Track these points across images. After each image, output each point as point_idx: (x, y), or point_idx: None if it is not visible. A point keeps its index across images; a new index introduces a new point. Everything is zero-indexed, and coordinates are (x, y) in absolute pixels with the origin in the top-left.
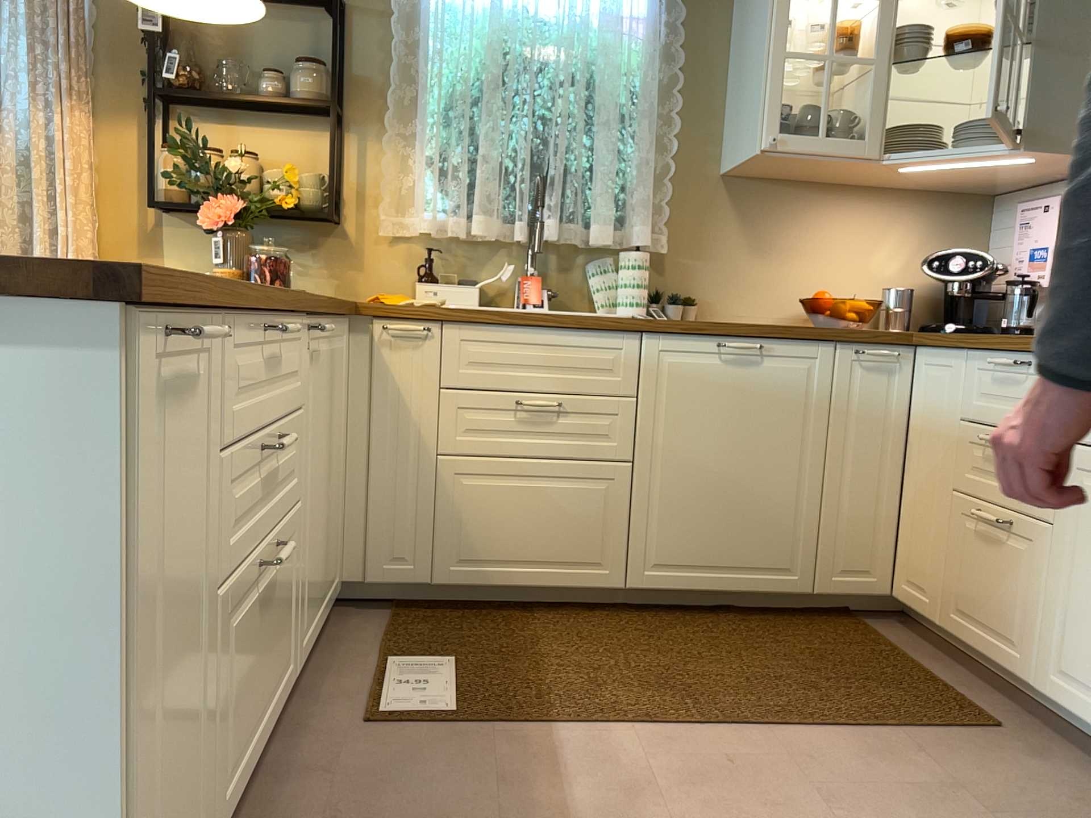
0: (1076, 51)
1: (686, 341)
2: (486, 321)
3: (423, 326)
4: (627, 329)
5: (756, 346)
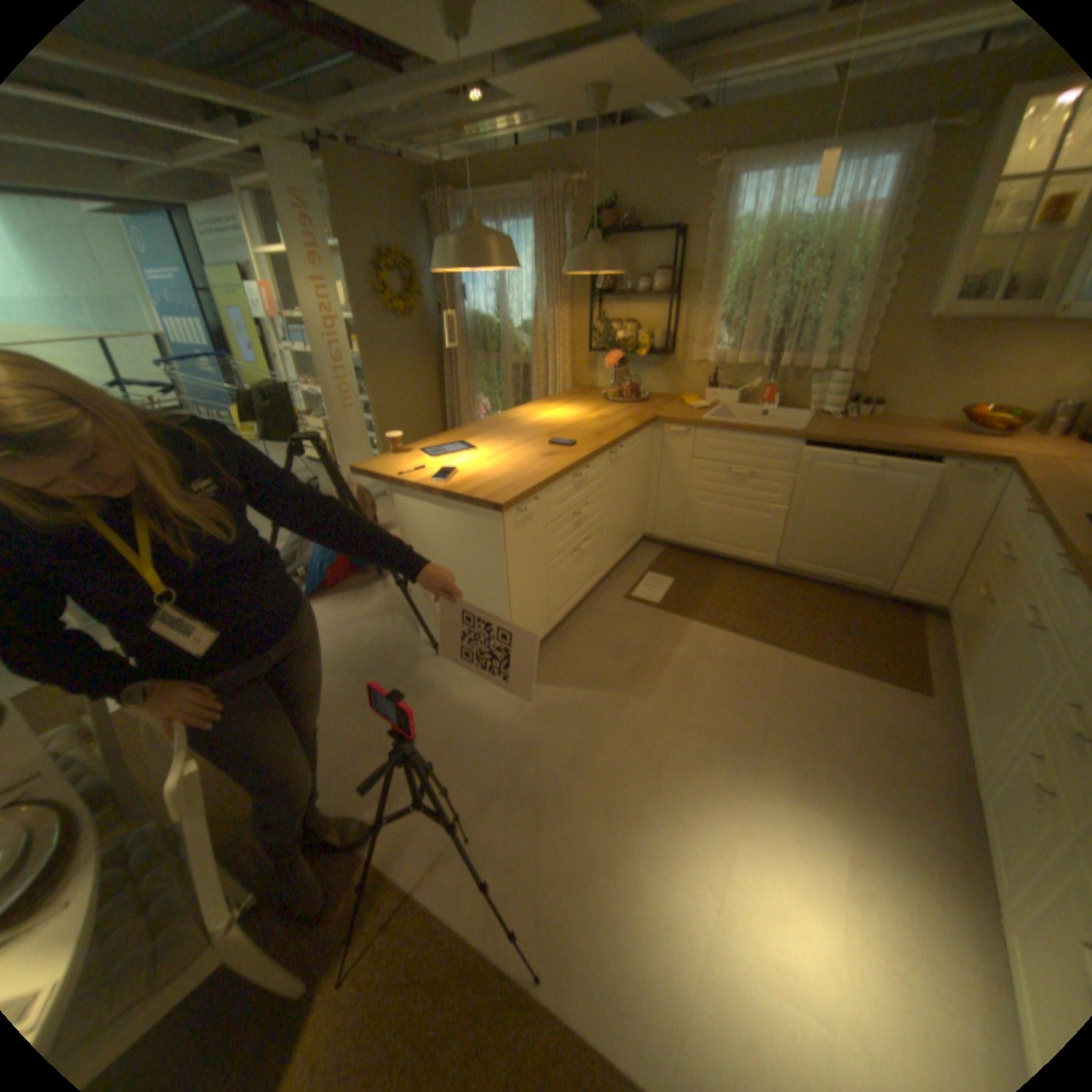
0: None
1: (832, 448)
2: (716, 429)
3: (686, 429)
4: (795, 439)
5: (877, 456)
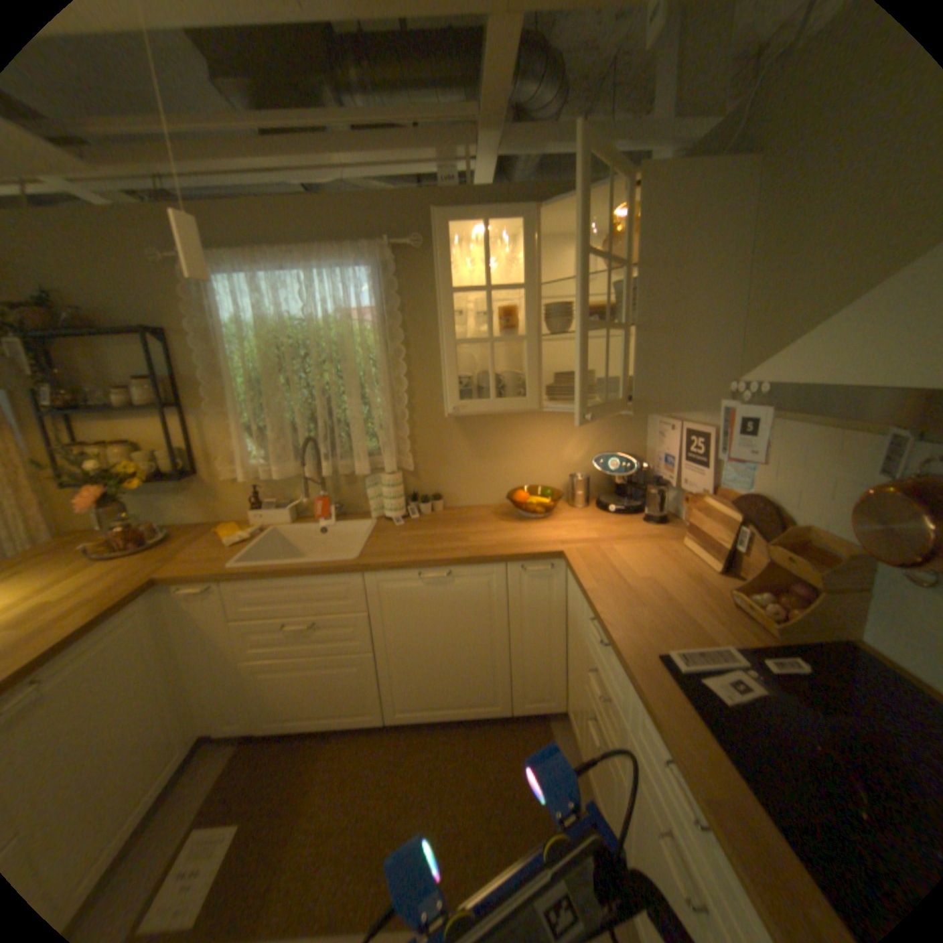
0: (672, 330)
1: (394, 575)
2: (245, 581)
3: (204, 588)
4: (347, 574)
5: (442, 577)
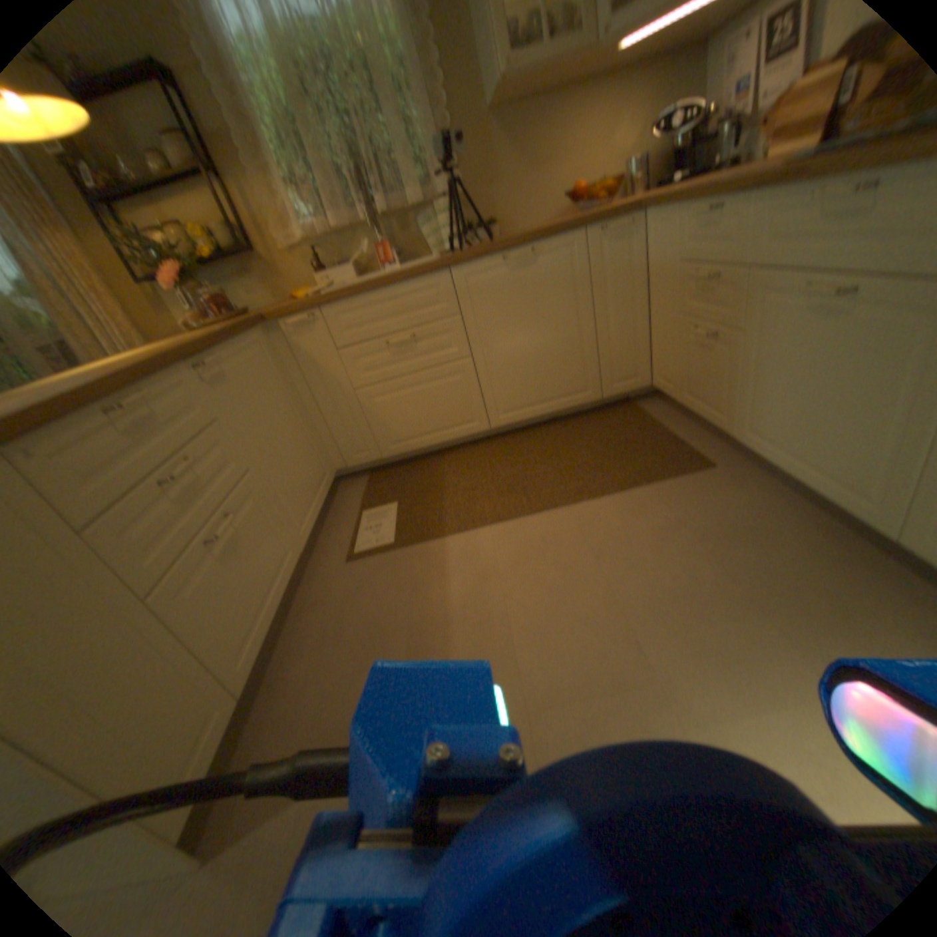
0: None
1: (477, 261)
2: (342, 295)
3: (306, 312)
4: (434, 267)
5: (525, 248)
